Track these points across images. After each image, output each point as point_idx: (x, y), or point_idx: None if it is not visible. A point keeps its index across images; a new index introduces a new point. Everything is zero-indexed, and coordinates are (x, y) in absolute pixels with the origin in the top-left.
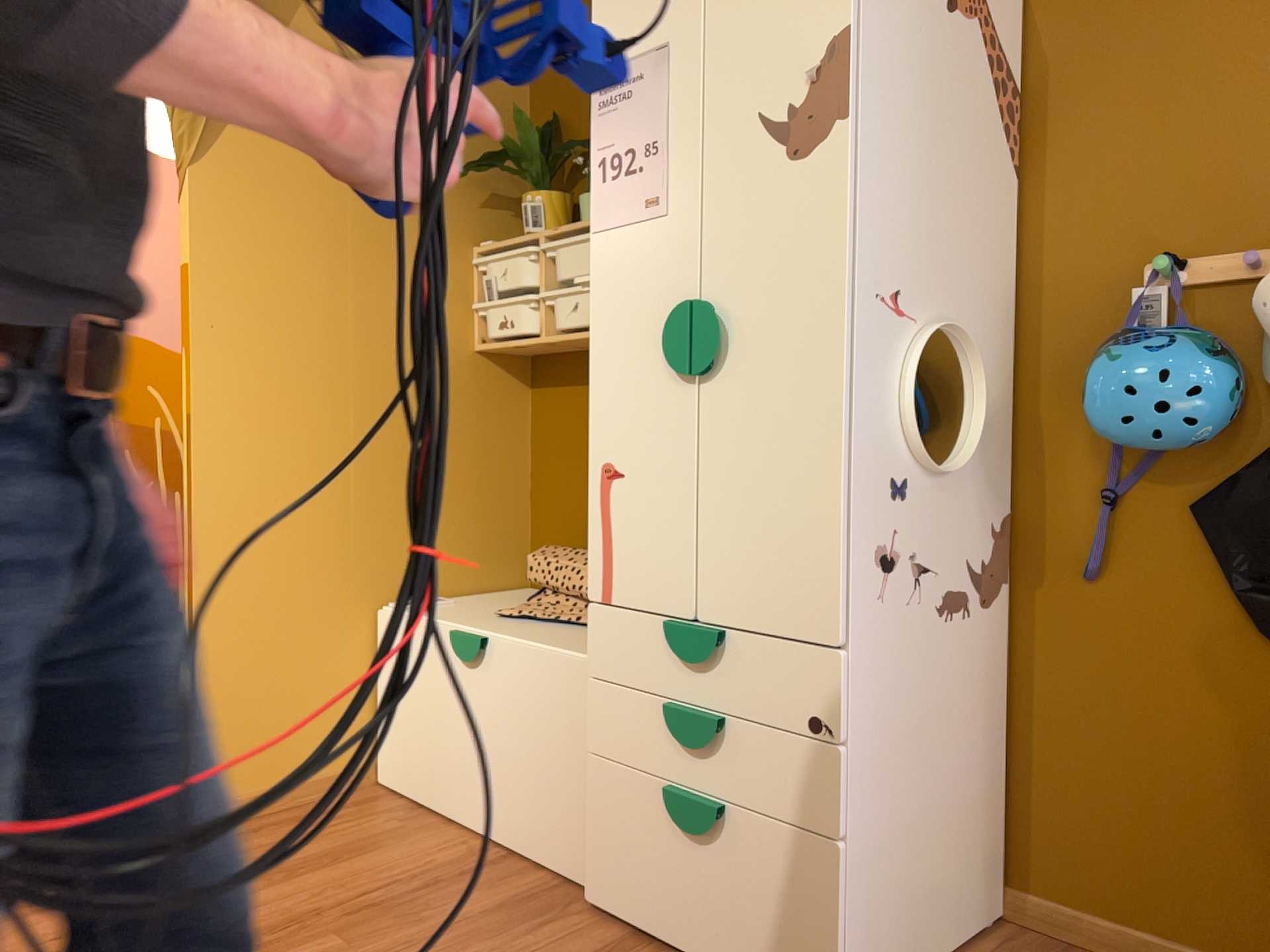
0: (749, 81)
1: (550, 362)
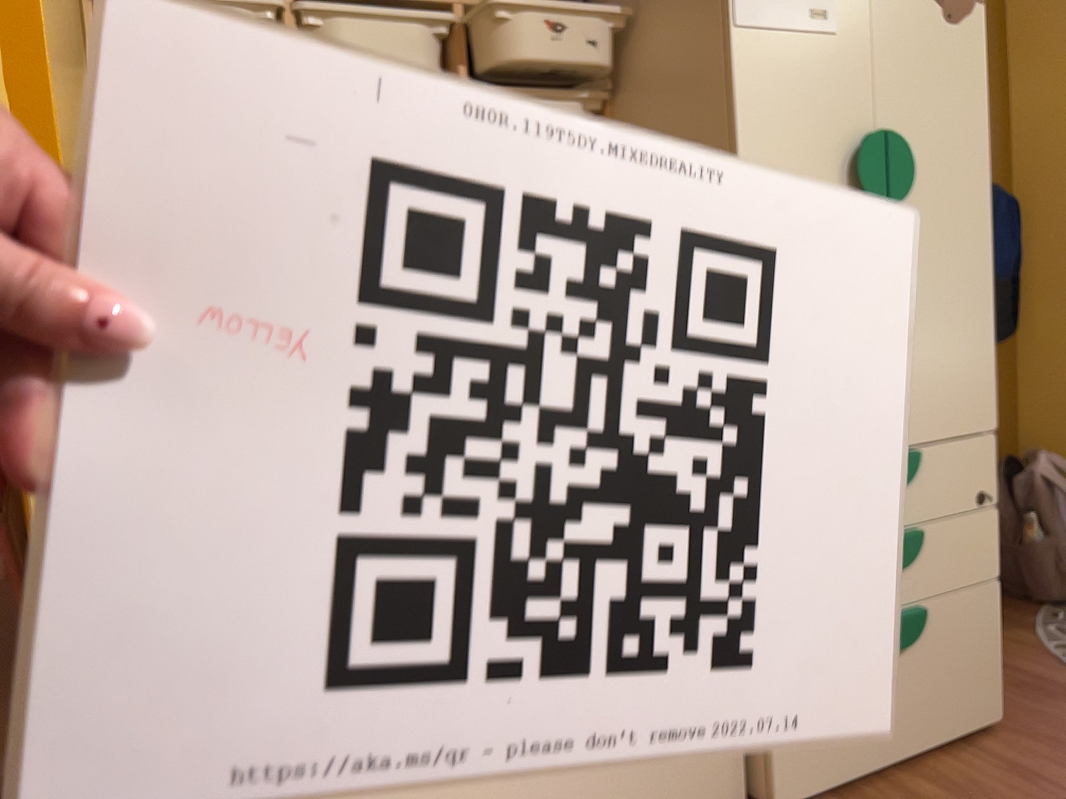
0: None
1: None
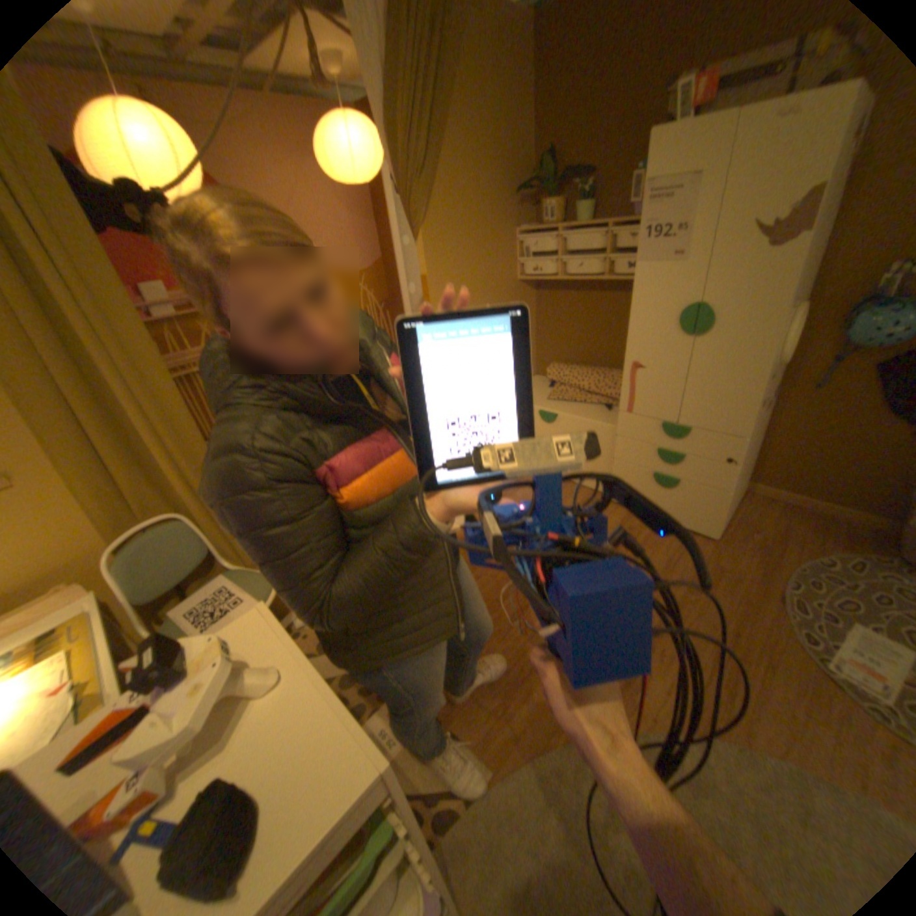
0: (751, 201)
1: (548, 280)
